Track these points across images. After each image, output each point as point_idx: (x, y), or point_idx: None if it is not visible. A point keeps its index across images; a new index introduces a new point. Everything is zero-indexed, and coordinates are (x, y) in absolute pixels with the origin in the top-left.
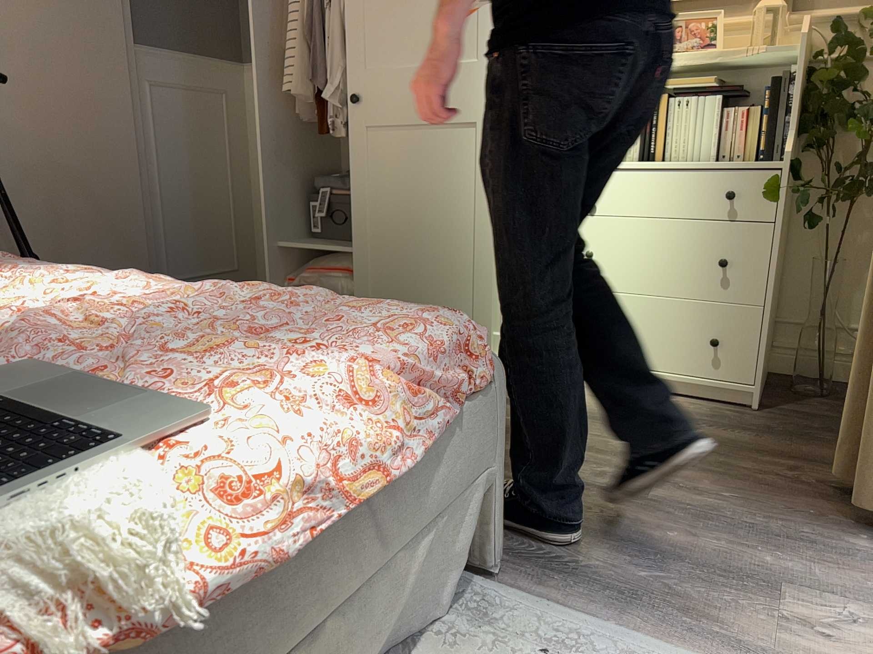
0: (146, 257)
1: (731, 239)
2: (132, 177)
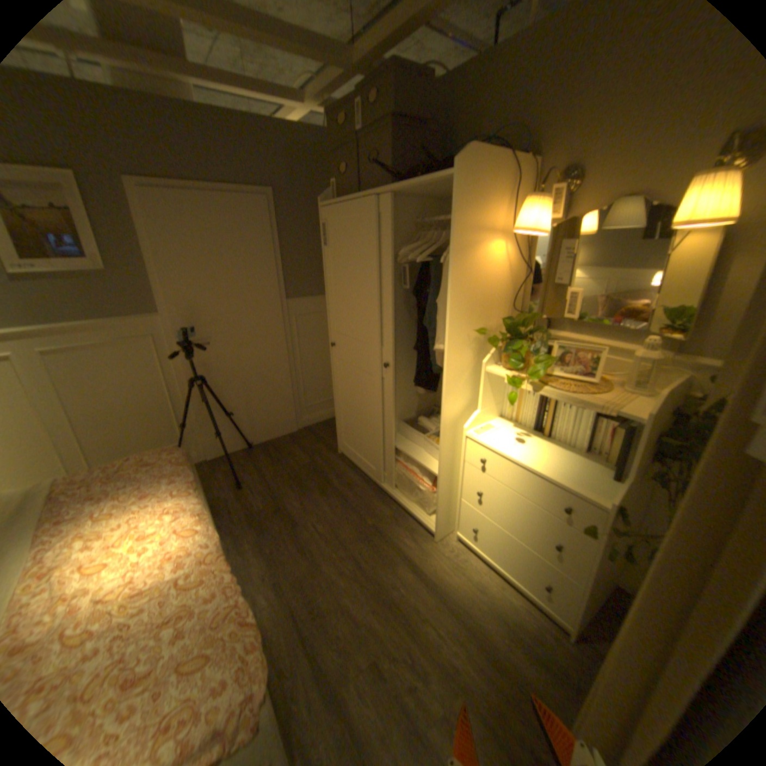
0: (291, 400)
1: (567, 535)
2: (283, 364)
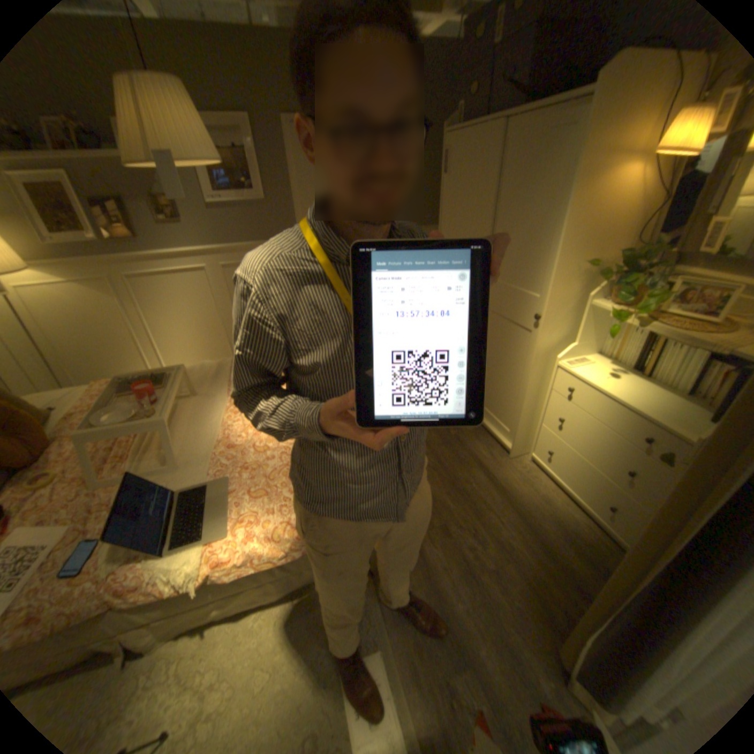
0: None
1: (643, 463)
2: None
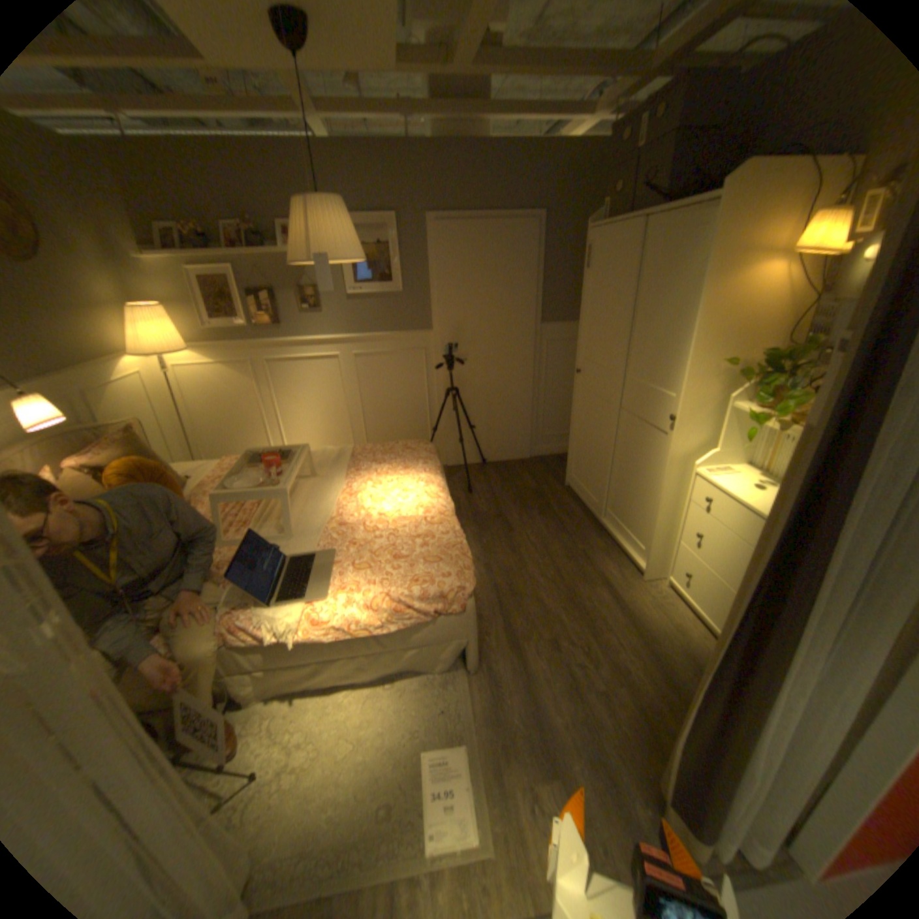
0: (528, 426)
1: None
2: (526, 389)
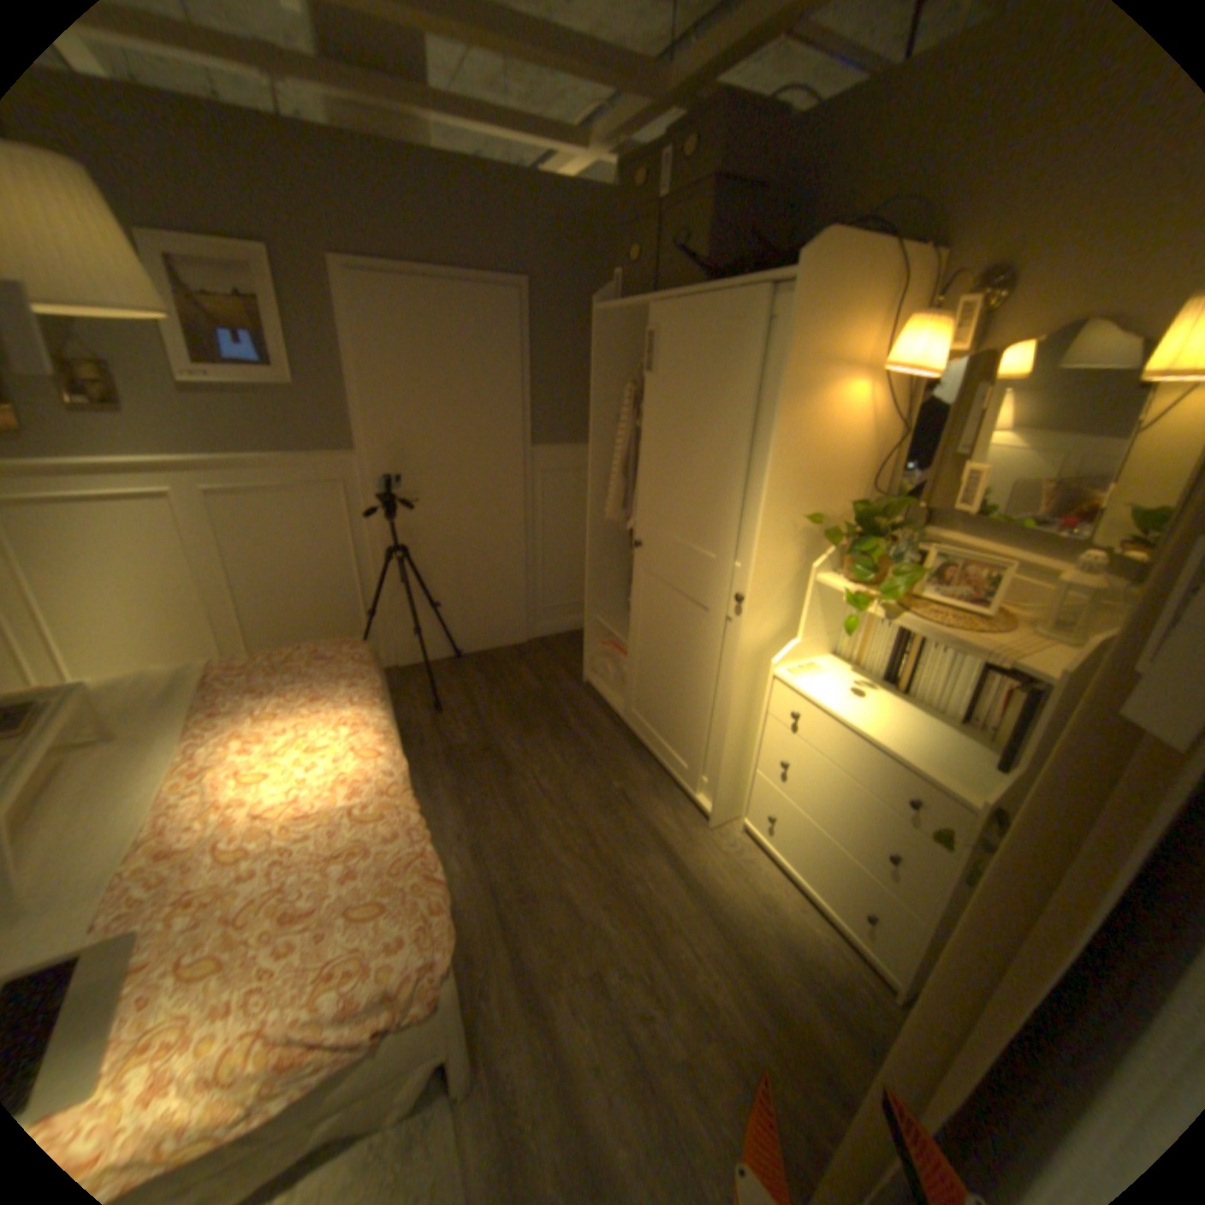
0: (522, 595)
1: (910, 842)
2: (516, 542)
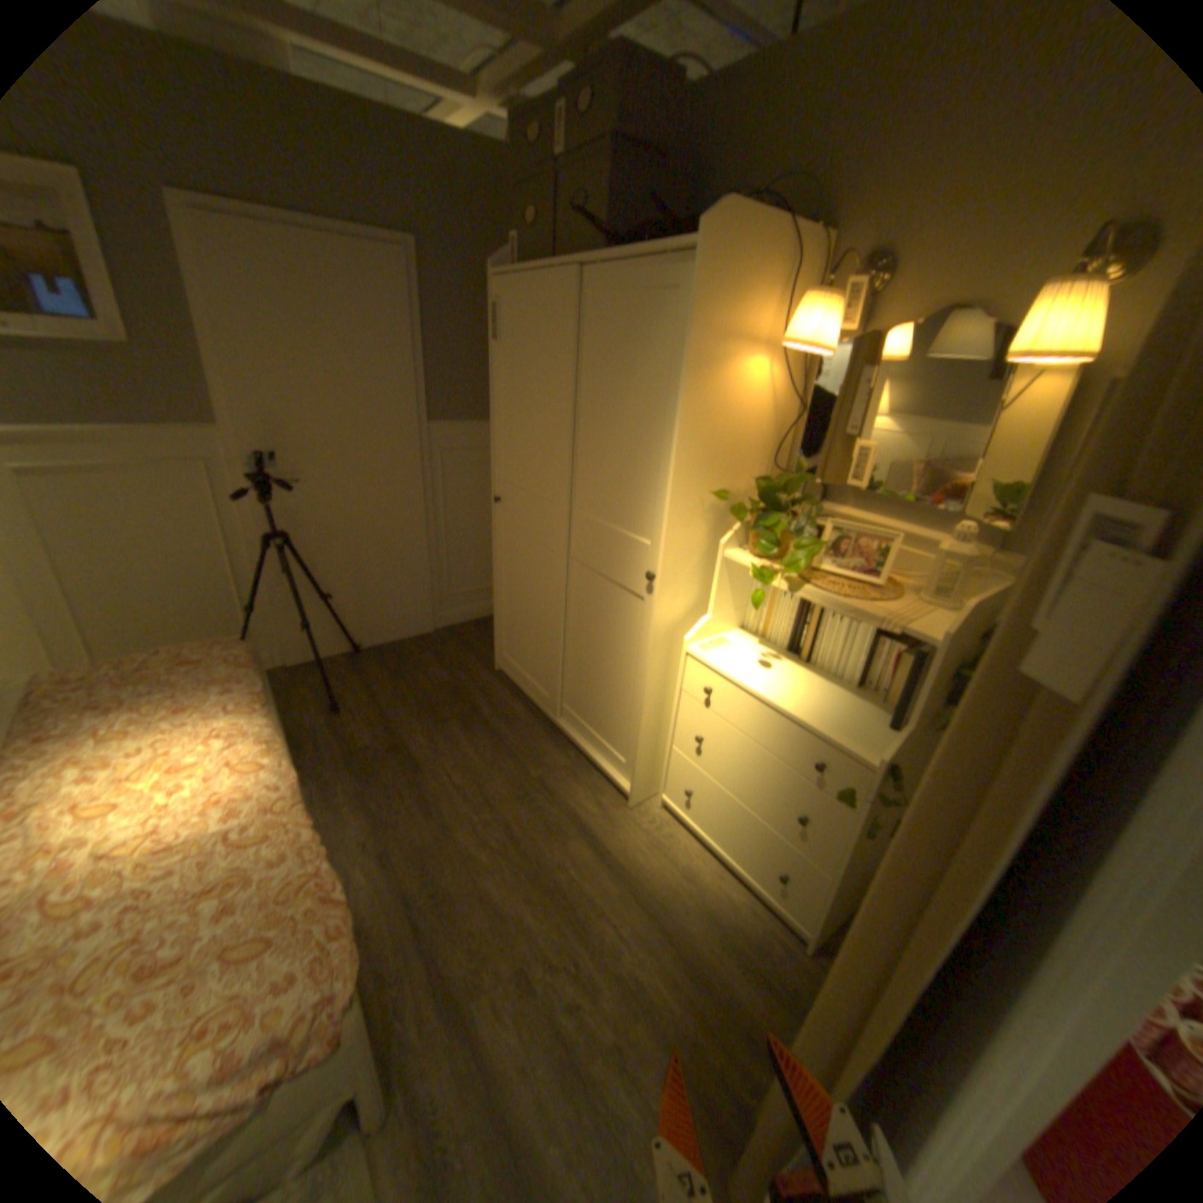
0: (427, 582)
1: (816, 802)
2: (417, 525)
